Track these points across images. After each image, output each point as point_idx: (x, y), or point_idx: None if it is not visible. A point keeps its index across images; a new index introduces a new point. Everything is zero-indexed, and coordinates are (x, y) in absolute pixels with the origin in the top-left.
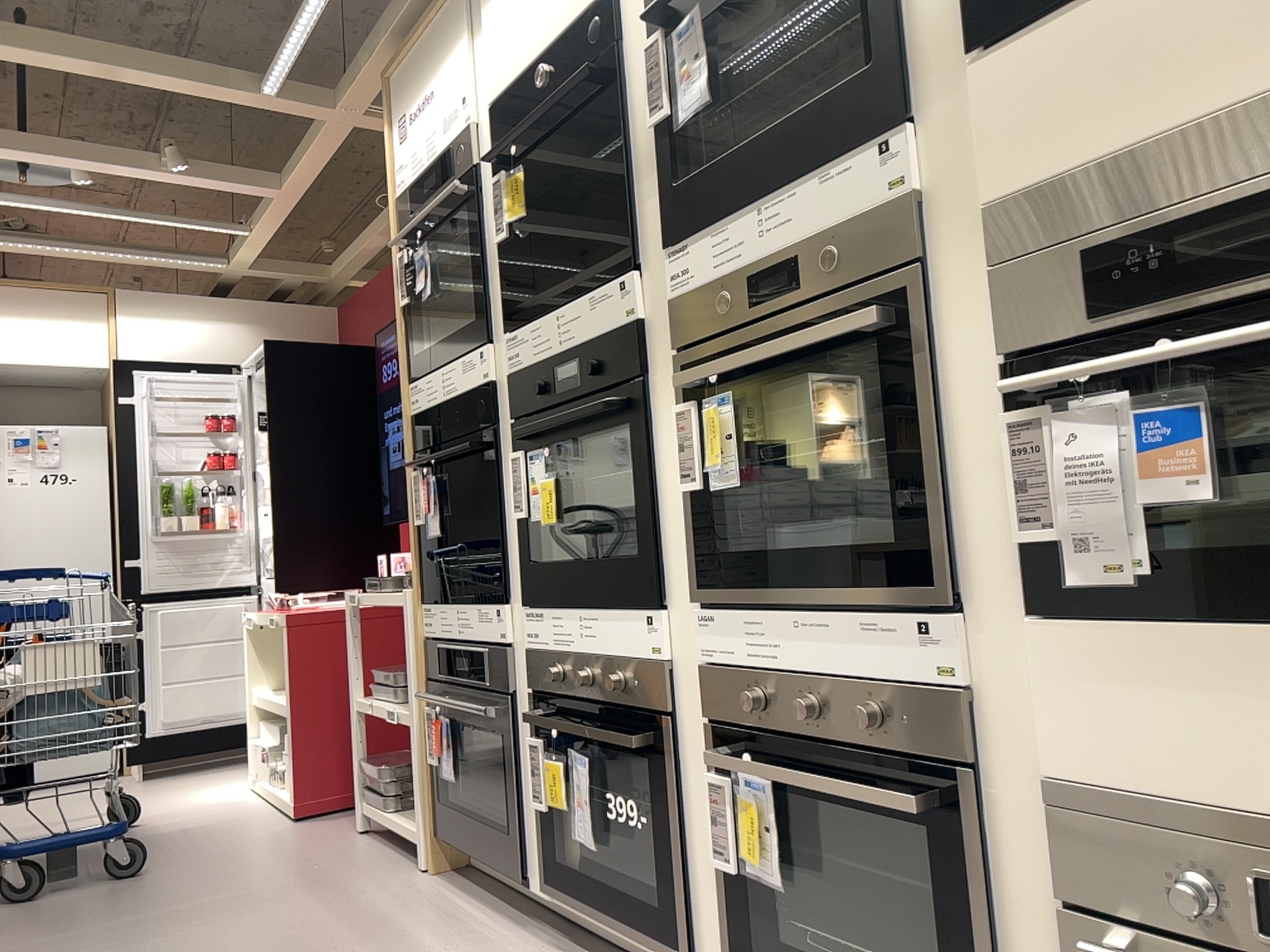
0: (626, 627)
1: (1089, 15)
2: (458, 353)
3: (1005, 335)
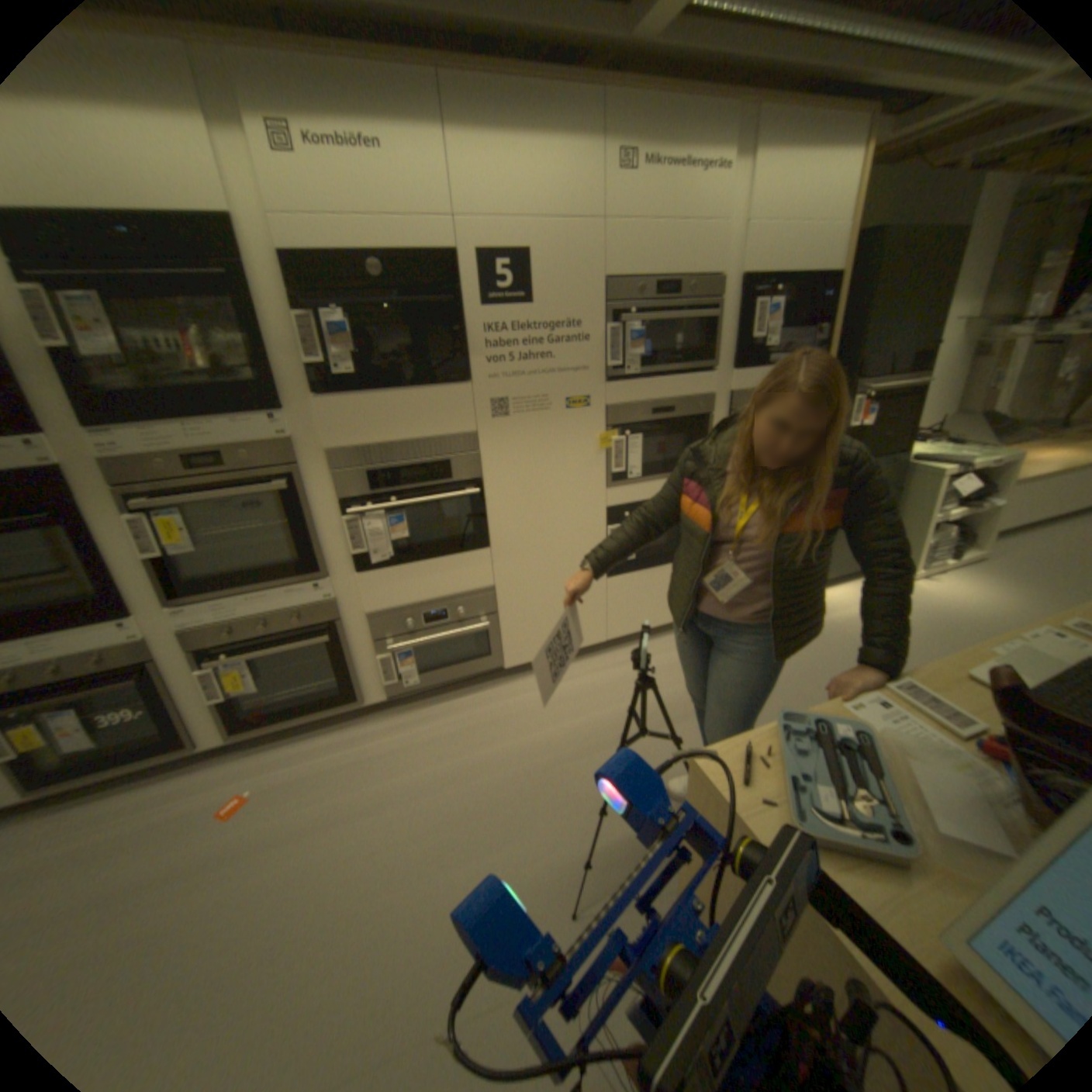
0: (90, 636)
1: (361, 400)
2: None
3: (338, 494)
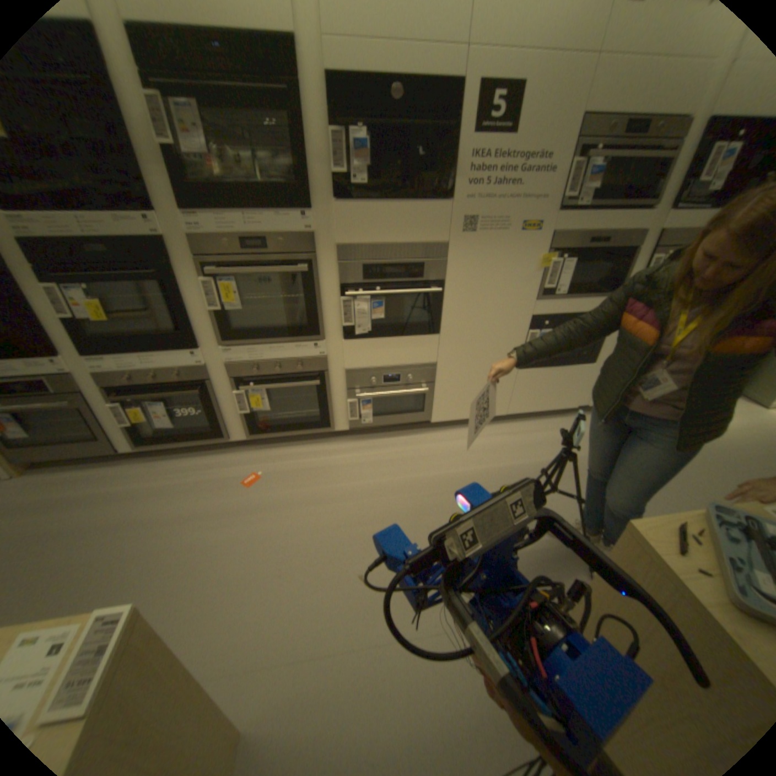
0: (176, 358)
1: (369, 207)
2: None
3: (341, 280)
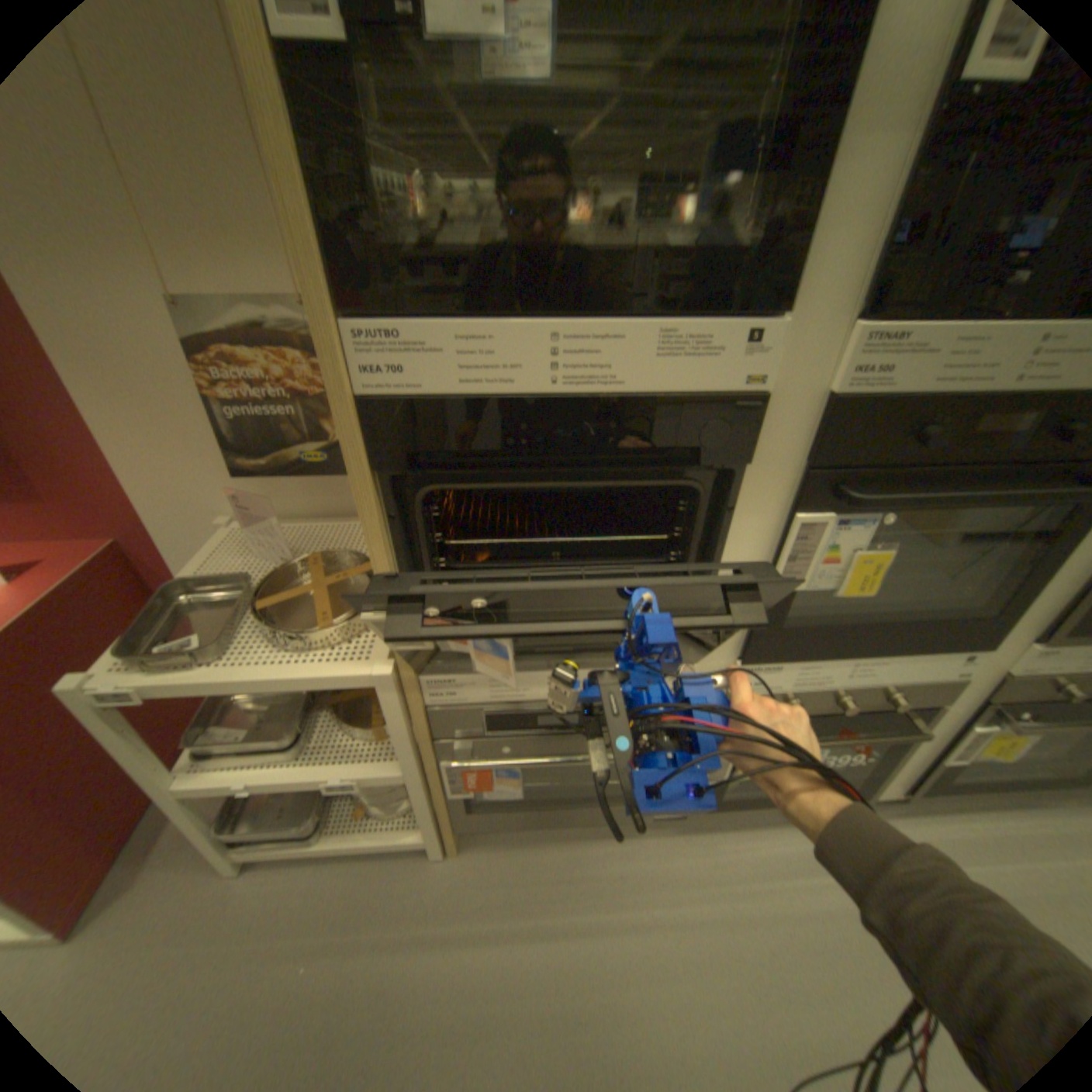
0: (932, 666)
1: None
2: (650, 309)
3: None
